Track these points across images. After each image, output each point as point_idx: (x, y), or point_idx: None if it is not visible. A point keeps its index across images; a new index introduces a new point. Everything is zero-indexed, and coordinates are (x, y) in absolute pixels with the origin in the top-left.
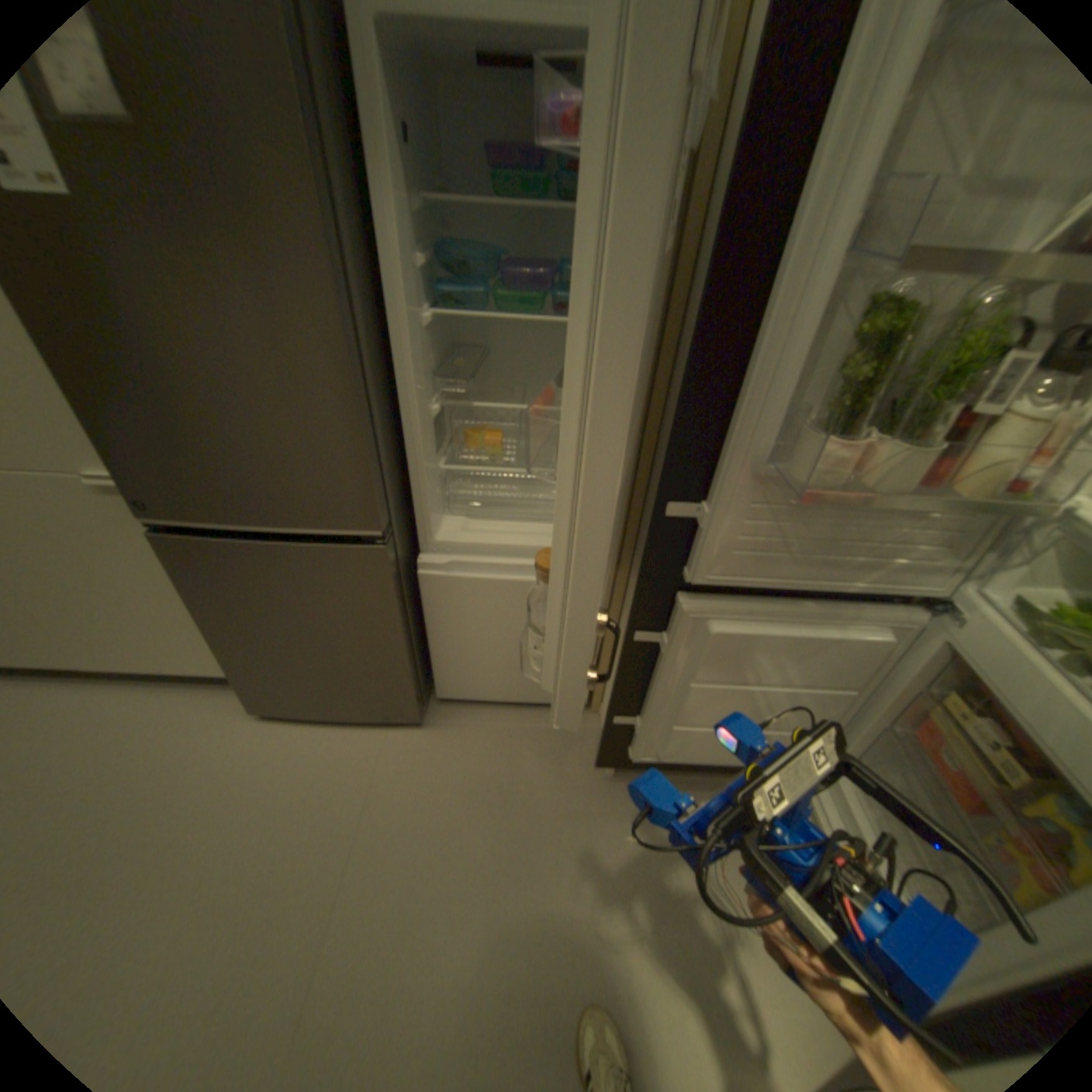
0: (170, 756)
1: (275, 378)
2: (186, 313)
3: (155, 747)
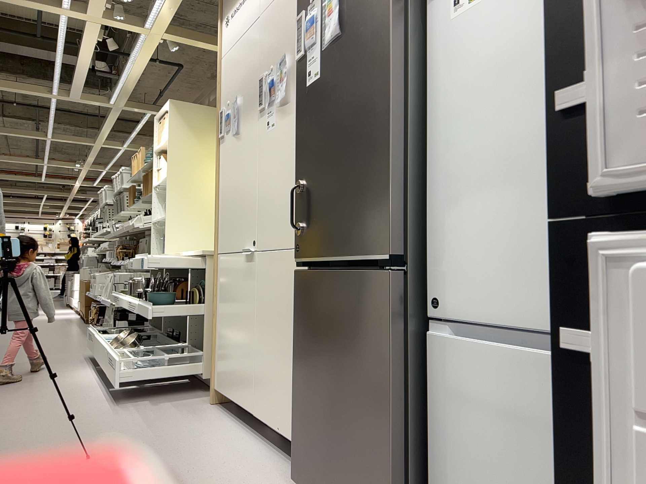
0: (238, 481)
1: (359, 138)
2: (336, 114)
3: (238, 473)
